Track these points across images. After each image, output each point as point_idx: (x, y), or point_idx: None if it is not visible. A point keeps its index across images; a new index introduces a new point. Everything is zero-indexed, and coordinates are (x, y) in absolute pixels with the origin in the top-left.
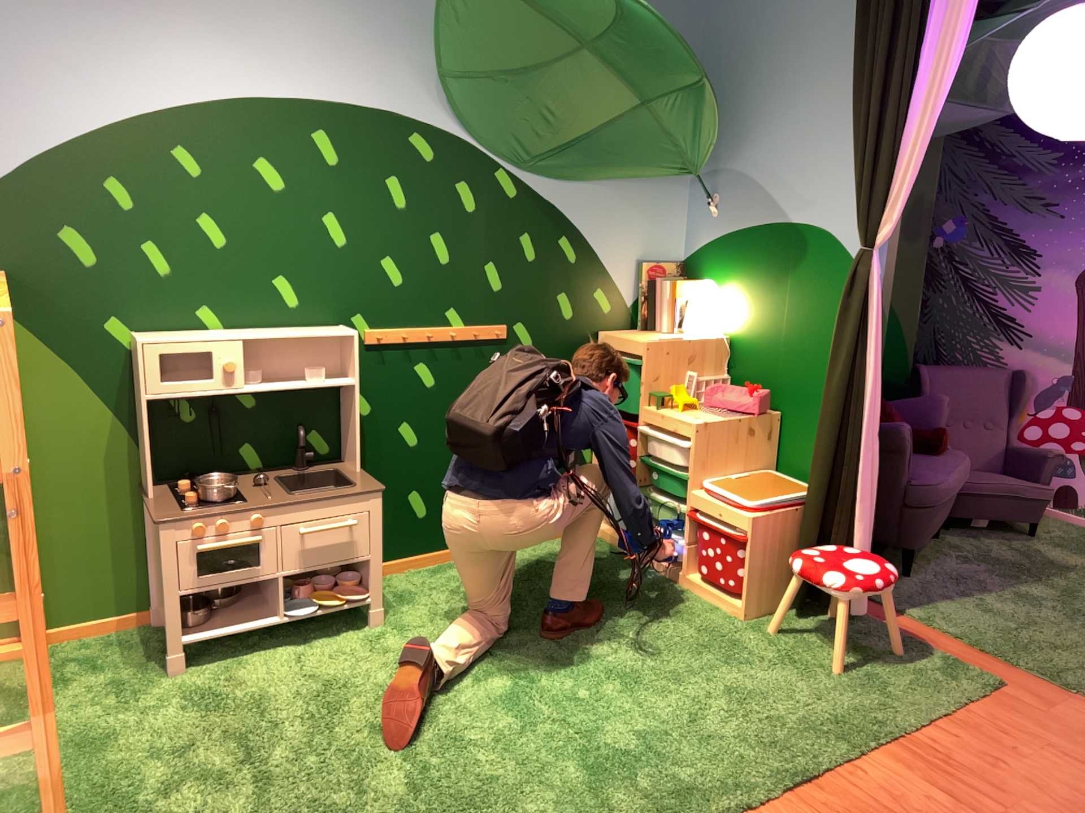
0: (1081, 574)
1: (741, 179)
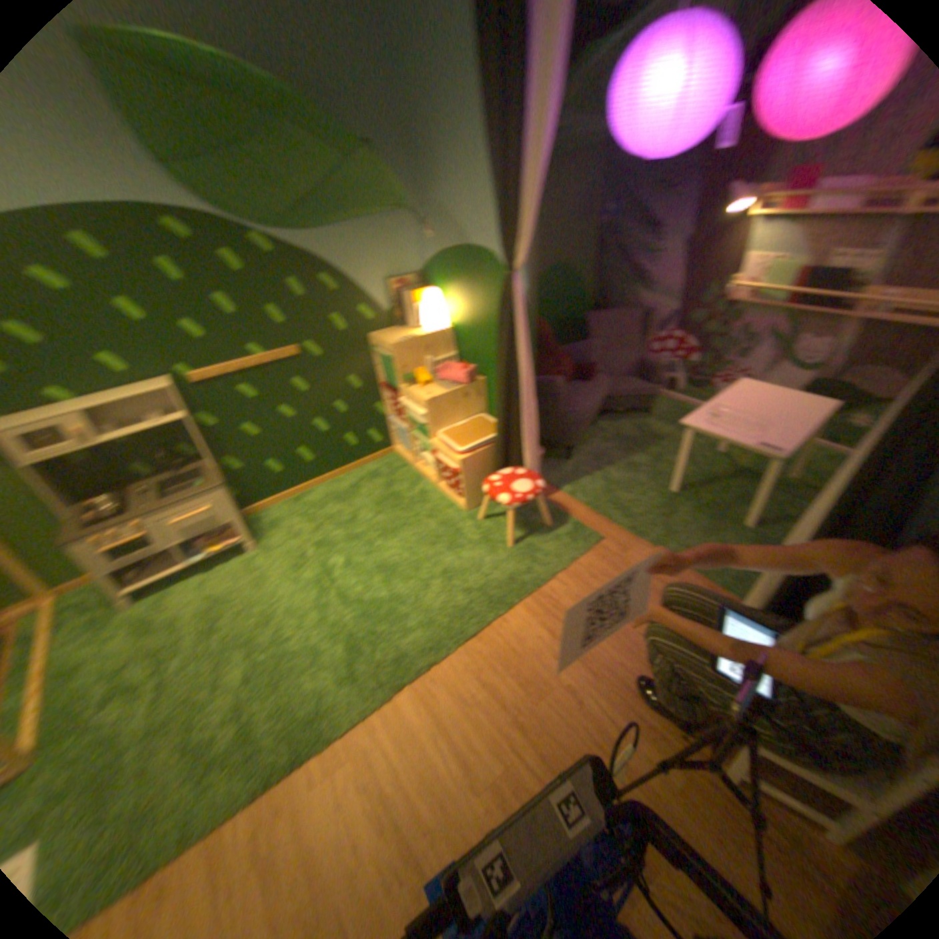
0: (675, 445)
1: (440, 205)
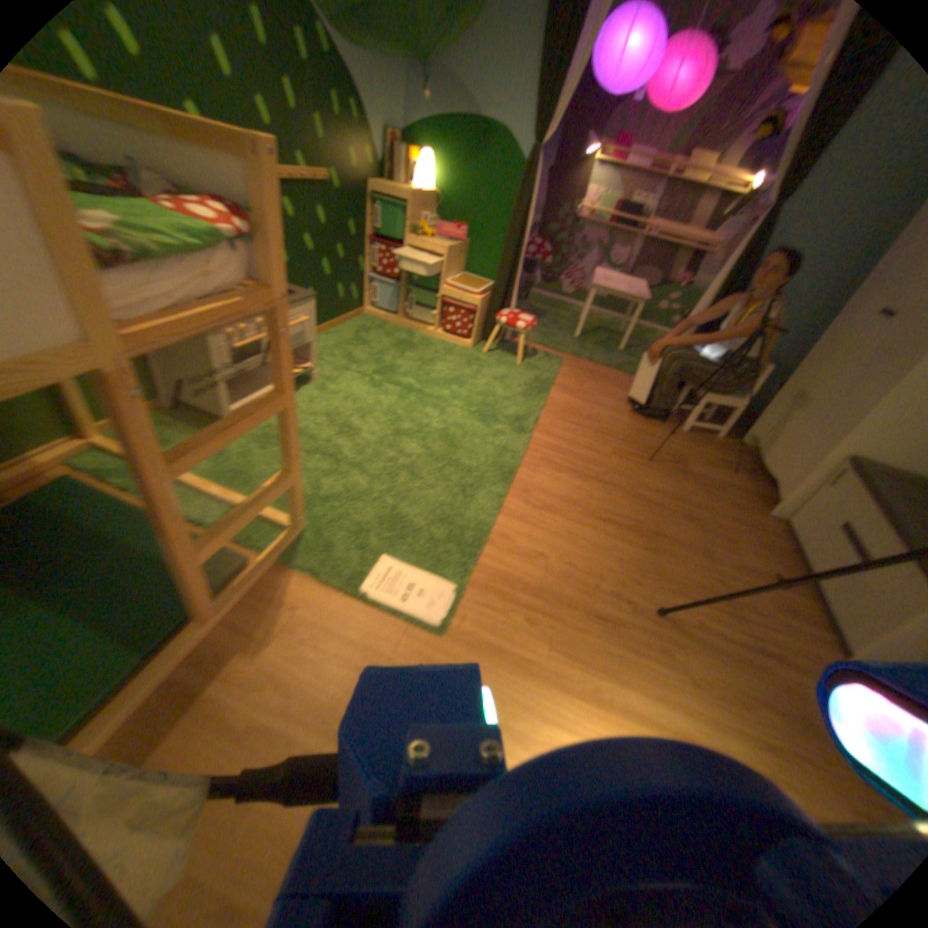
0: (553, 315)
1: (451, 70)
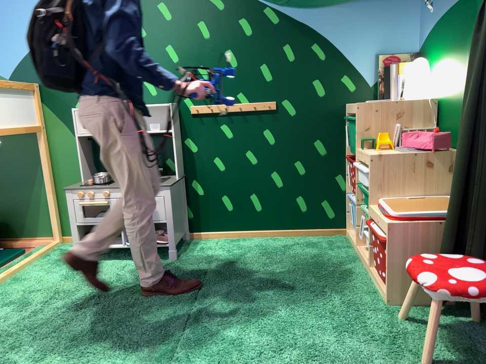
0: None
1: None
